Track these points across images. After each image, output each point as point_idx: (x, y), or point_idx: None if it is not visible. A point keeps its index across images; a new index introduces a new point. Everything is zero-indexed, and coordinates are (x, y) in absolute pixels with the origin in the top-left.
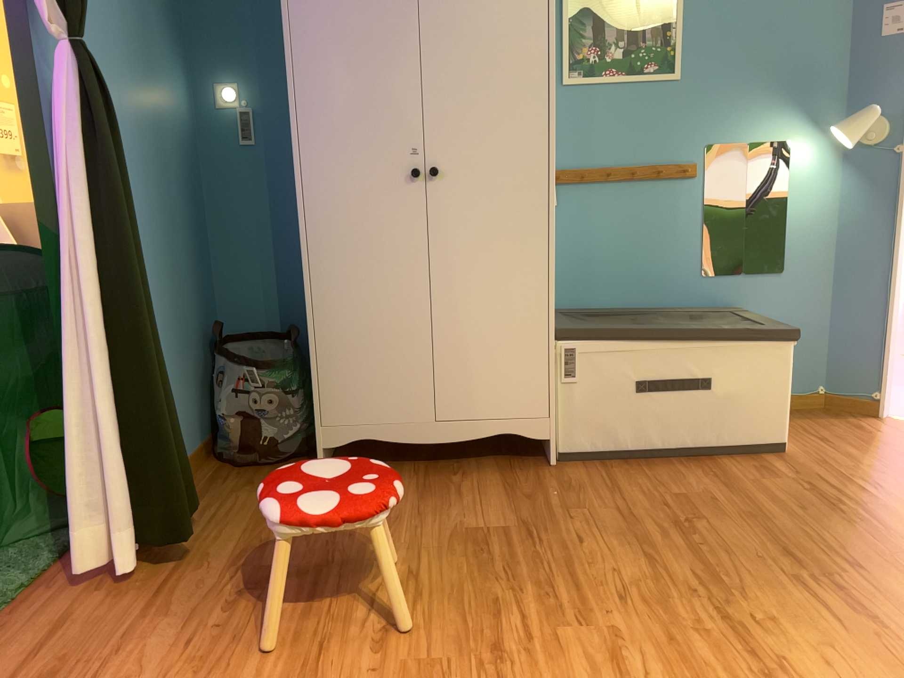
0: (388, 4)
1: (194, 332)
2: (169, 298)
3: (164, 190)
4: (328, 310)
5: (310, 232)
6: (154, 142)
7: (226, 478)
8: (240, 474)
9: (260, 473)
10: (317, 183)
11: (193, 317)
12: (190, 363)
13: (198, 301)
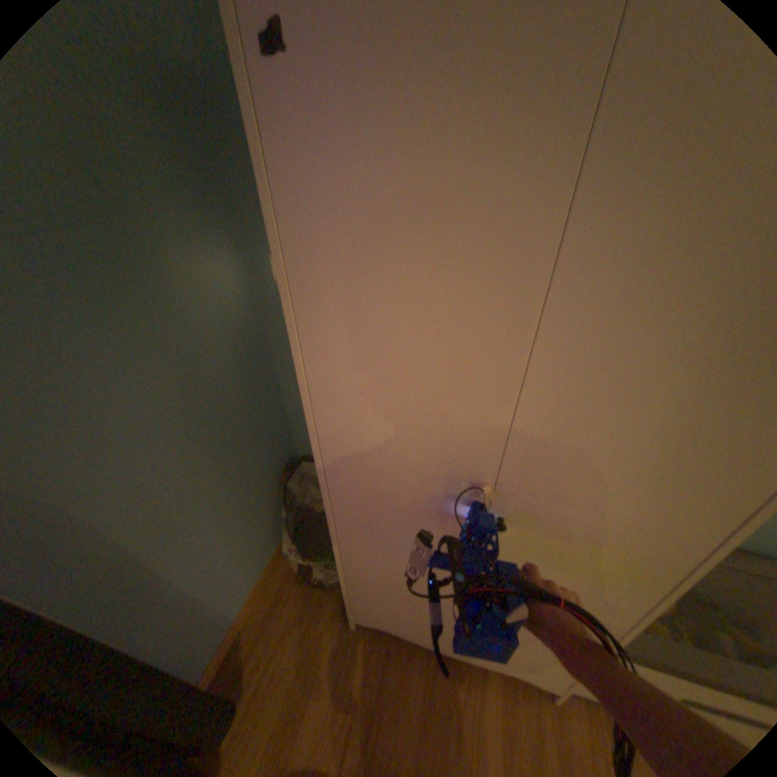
0: (487, 288)
1: (263, 486)
2: (225, 499)
3: (205, 410)
4: (360, 568)
5: (341, 518)
6: (178, 376)
7: (285, 608)
8: (296, 602)
9: (310, 608)
10: (349, 485)
11: (261, 478)
12: (259, 514)
13: (268, 457)
